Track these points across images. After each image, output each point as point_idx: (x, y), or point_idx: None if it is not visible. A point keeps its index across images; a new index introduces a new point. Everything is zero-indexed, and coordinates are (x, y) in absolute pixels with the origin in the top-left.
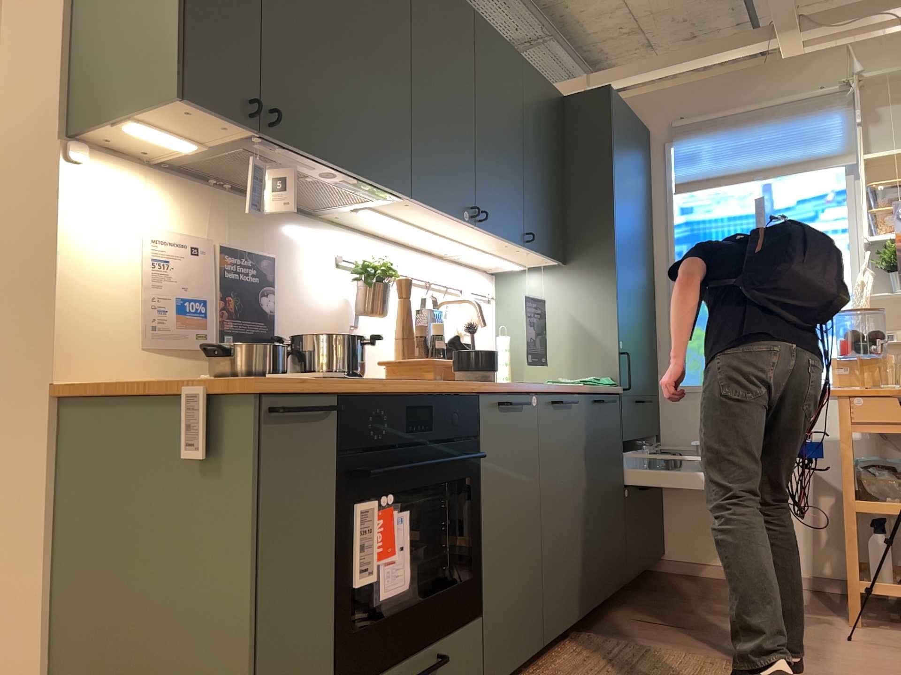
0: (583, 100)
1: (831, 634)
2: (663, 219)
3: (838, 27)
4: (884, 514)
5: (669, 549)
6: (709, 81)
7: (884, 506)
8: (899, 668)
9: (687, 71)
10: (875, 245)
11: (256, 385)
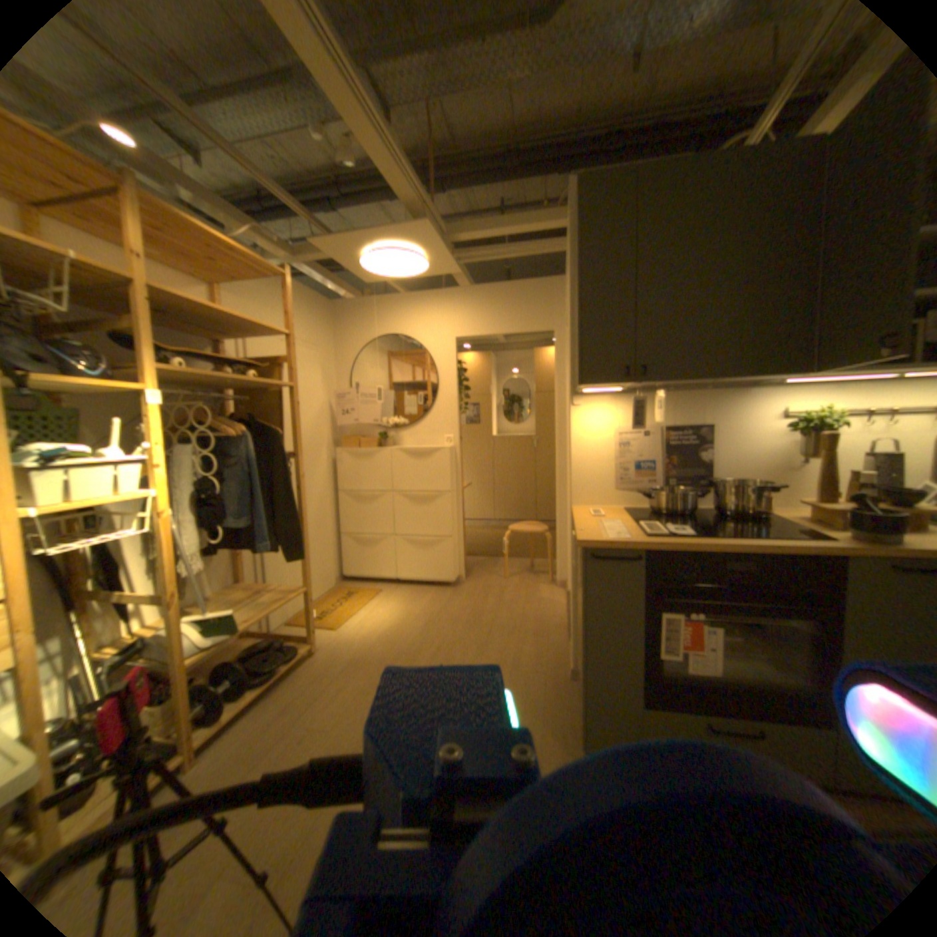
0: None
1: None
2: None
3: None
4: None
5: None
6: None
7: None
8: None
9: None
10: None
11: (580, 543)
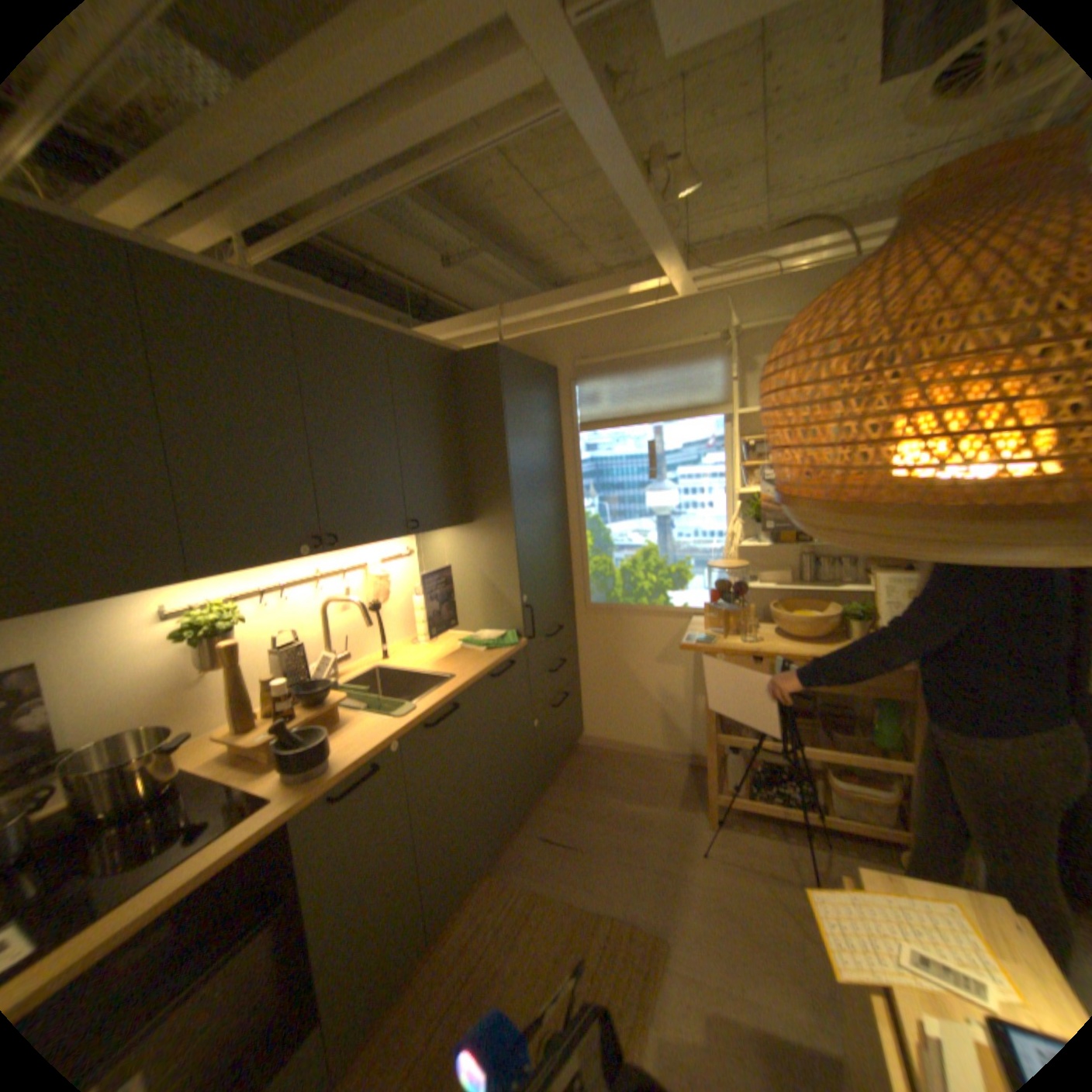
0: (473, 357)
1: (691, 848)
2: (571, 454)
3: (722, 268)
4: (737, 748)
5: (585, 730)
6: (607, 319)
7: (737, 742)
8: (735, 909)
9: (590, 304)
10: (748, 491)
11: None
